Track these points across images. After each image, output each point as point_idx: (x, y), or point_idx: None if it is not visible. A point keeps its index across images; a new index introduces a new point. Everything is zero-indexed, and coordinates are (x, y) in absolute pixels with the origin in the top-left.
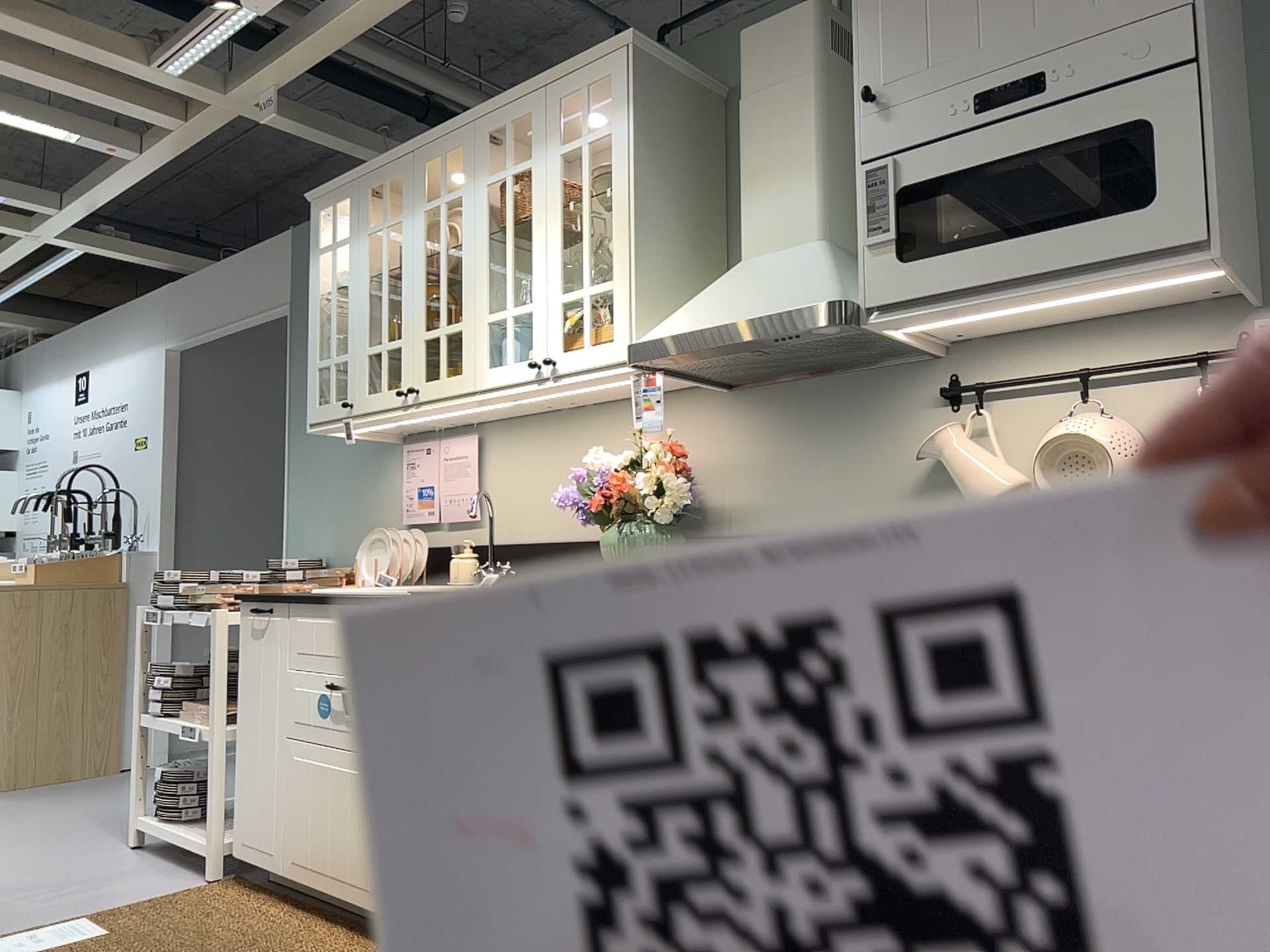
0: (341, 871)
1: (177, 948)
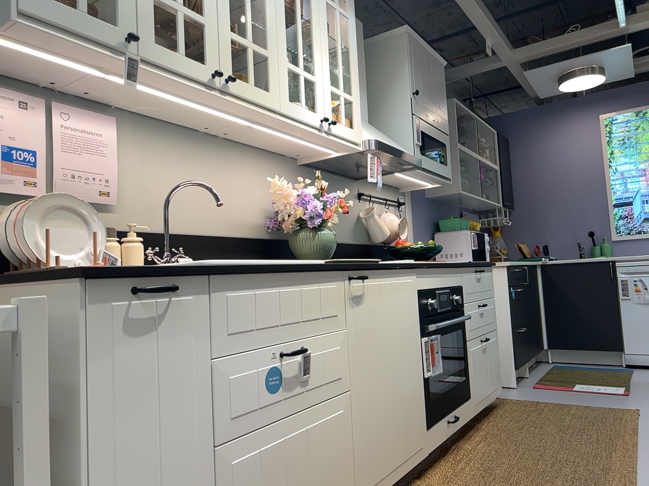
0: None
1: None
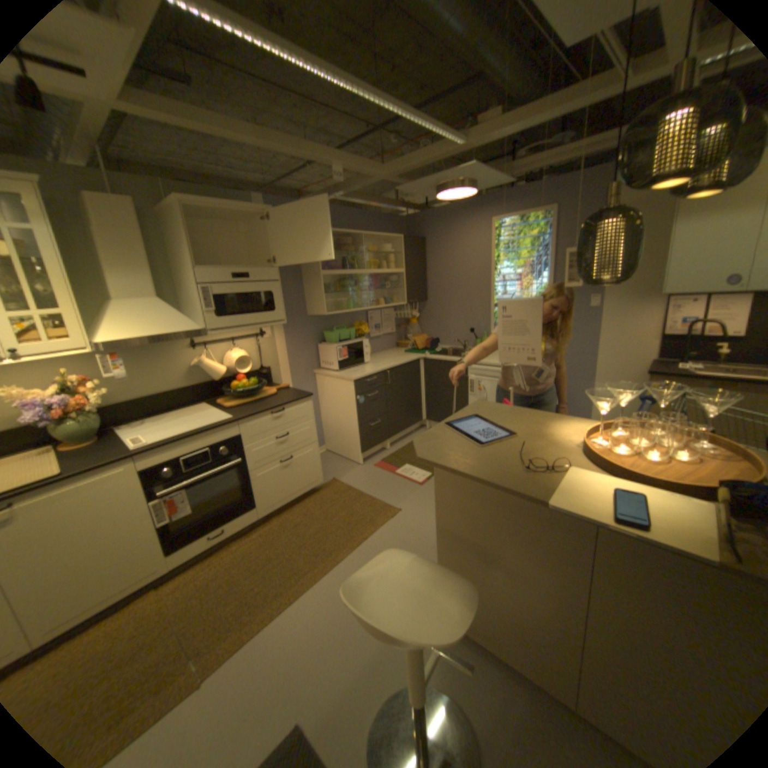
0: None
1: None
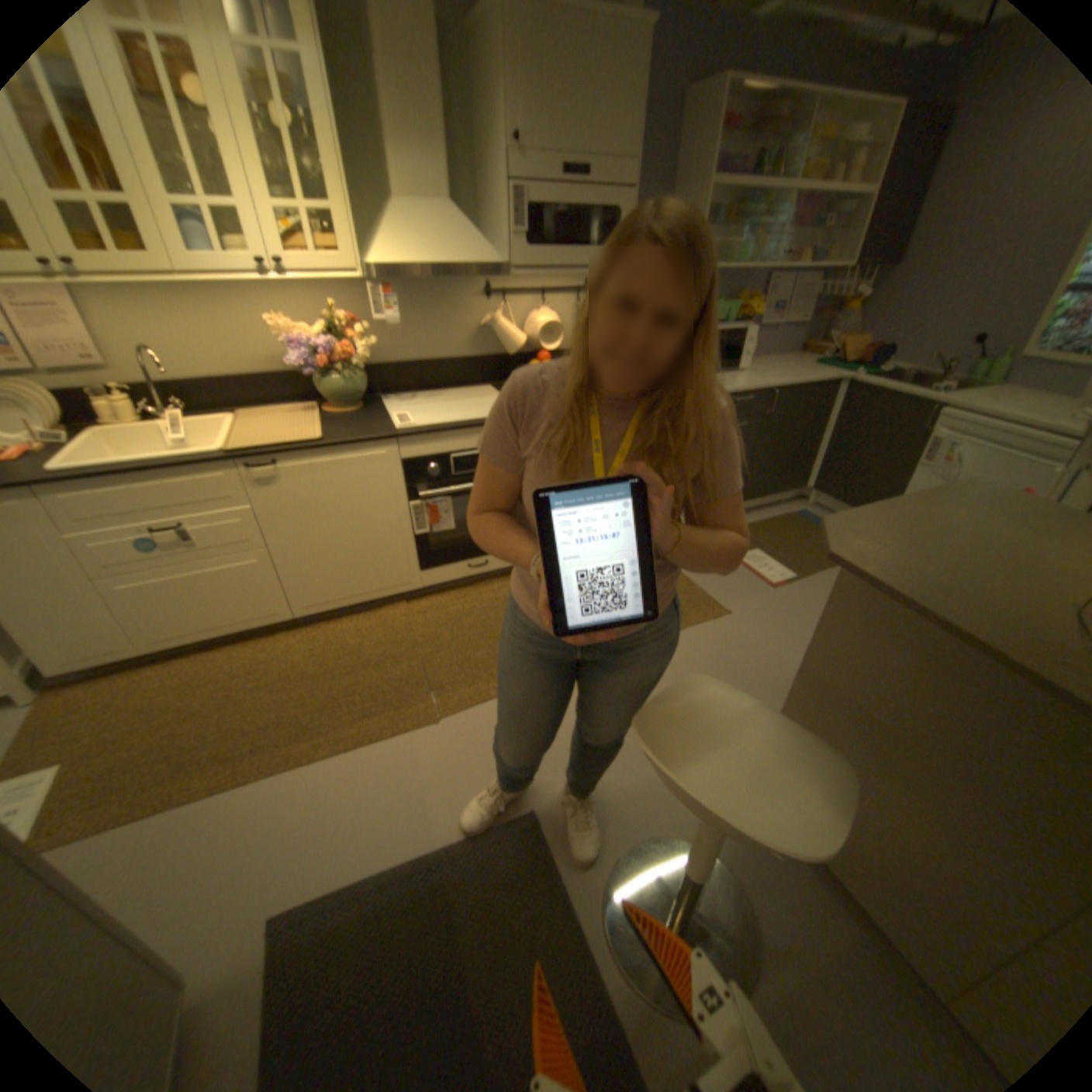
0: (220, 624)
1: (151, 725)
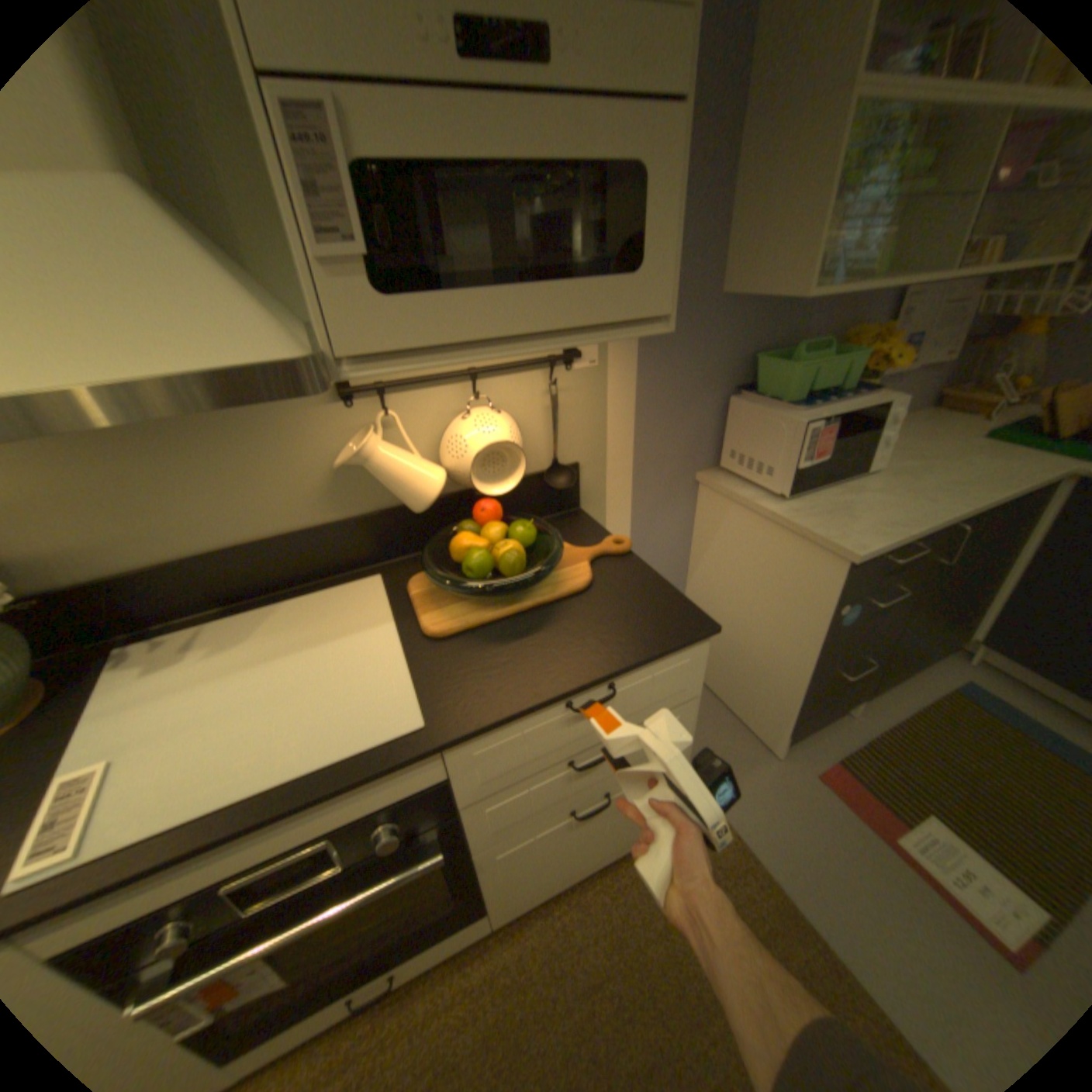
0: None
1: None
